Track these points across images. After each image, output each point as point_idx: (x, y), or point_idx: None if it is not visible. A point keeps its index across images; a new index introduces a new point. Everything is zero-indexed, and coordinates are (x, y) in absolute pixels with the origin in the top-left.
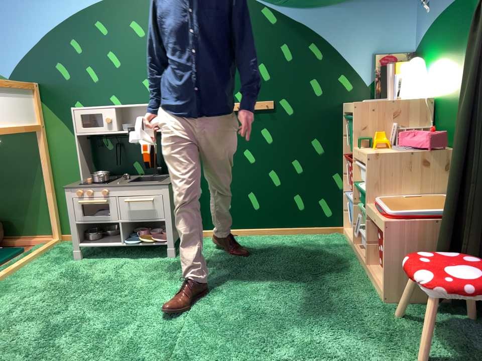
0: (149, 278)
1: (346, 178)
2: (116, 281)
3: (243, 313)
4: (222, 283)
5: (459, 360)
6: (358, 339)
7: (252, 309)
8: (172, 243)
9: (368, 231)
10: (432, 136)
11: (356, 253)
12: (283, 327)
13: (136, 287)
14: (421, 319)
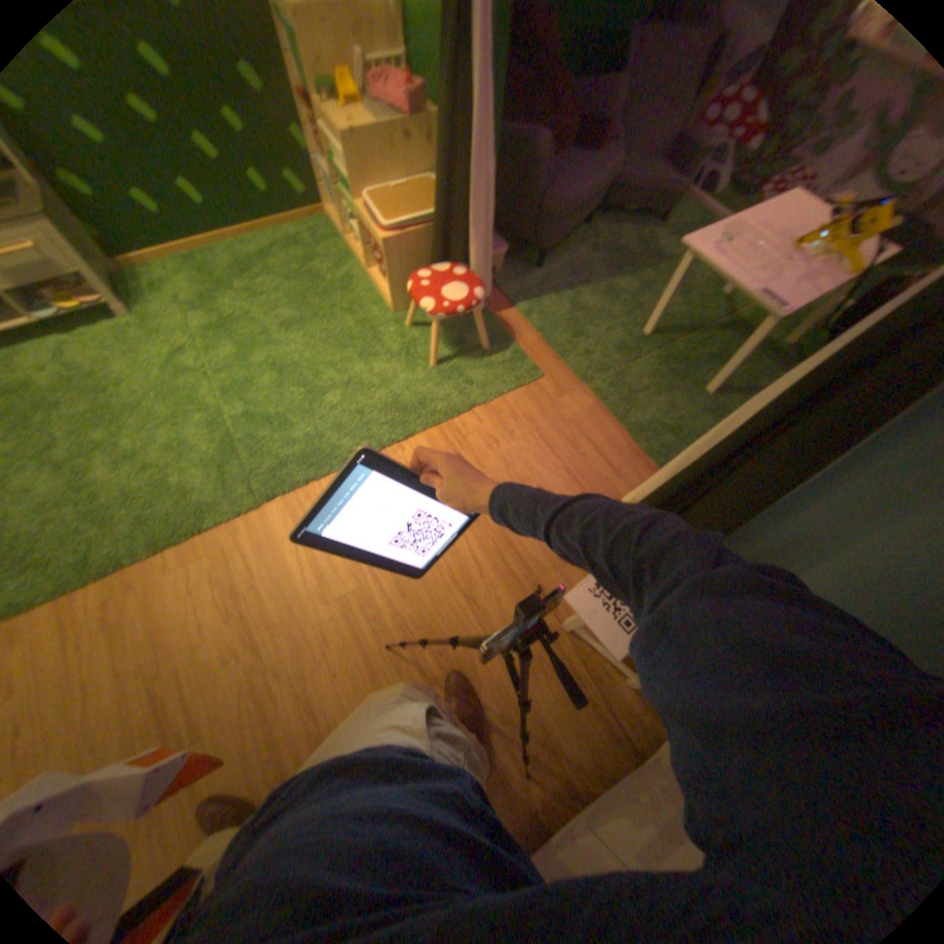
0: (120, 358)
1: (307, 134)
2: (76, 378)
3: (270, 370)
4: (222, 338)
5: (453, 356)
6: (381, 363)
7: (275, 362)
8: (112, 299)
9: (356, 225)
10: (407, 90)
11: (349, 251)
12: (316, 373)
13: (115, 378)
14: (423, 324)
